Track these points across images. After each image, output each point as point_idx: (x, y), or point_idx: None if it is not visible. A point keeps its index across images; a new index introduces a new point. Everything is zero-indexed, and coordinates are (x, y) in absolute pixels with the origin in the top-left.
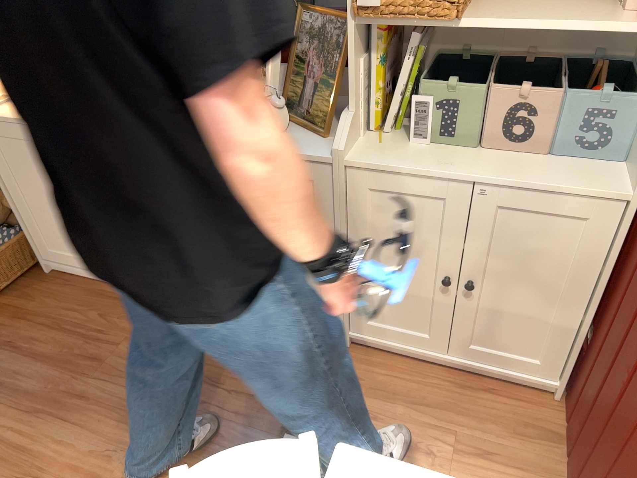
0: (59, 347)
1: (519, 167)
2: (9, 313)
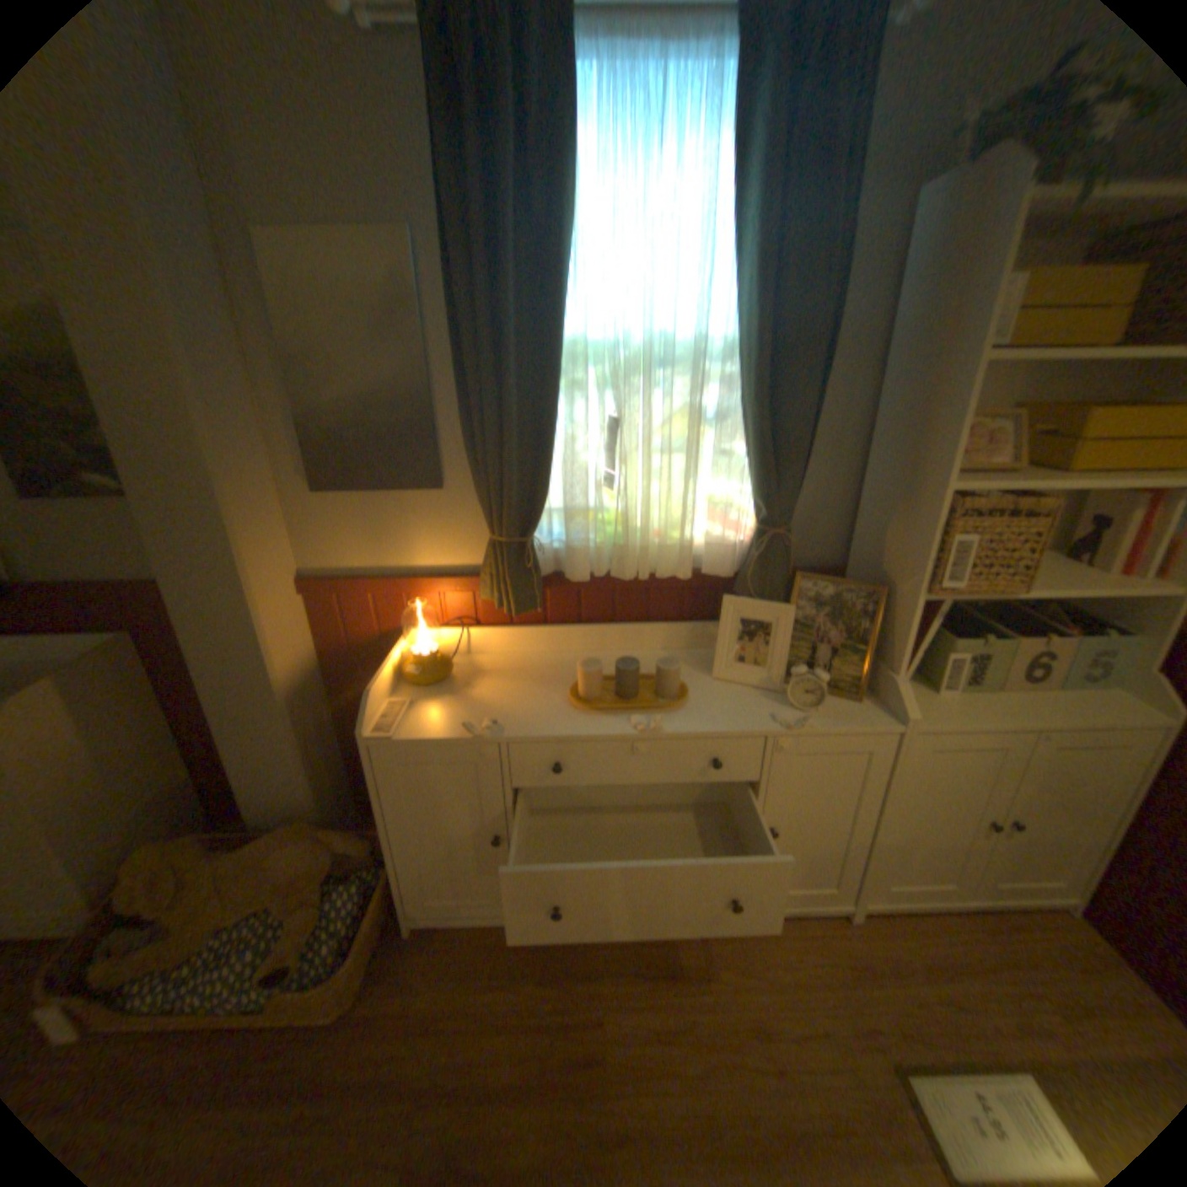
0: (514, 1073)
1: (1060, 705)
2: (381, 1039)
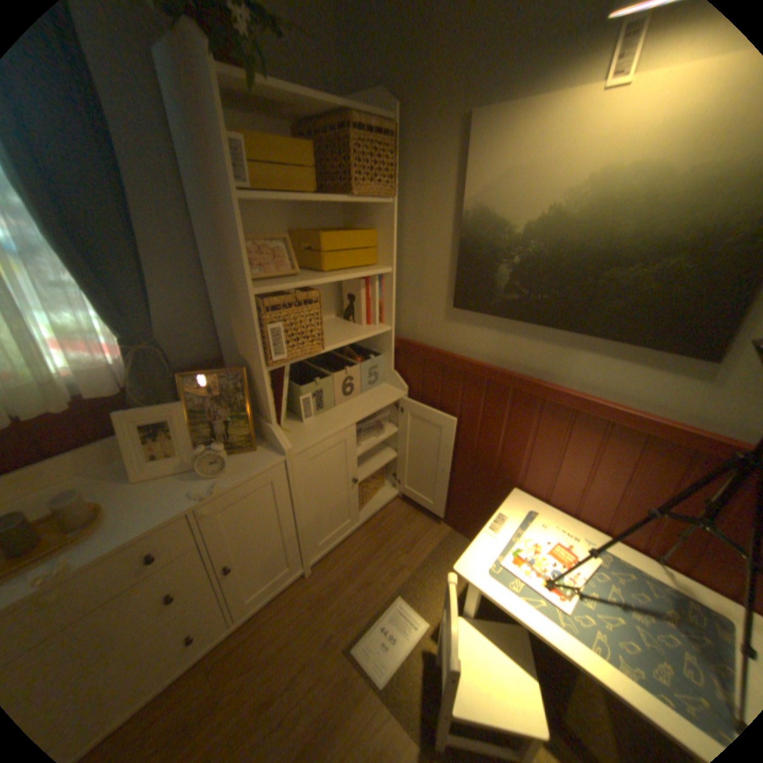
0: None
1: (361, 403)
2: None
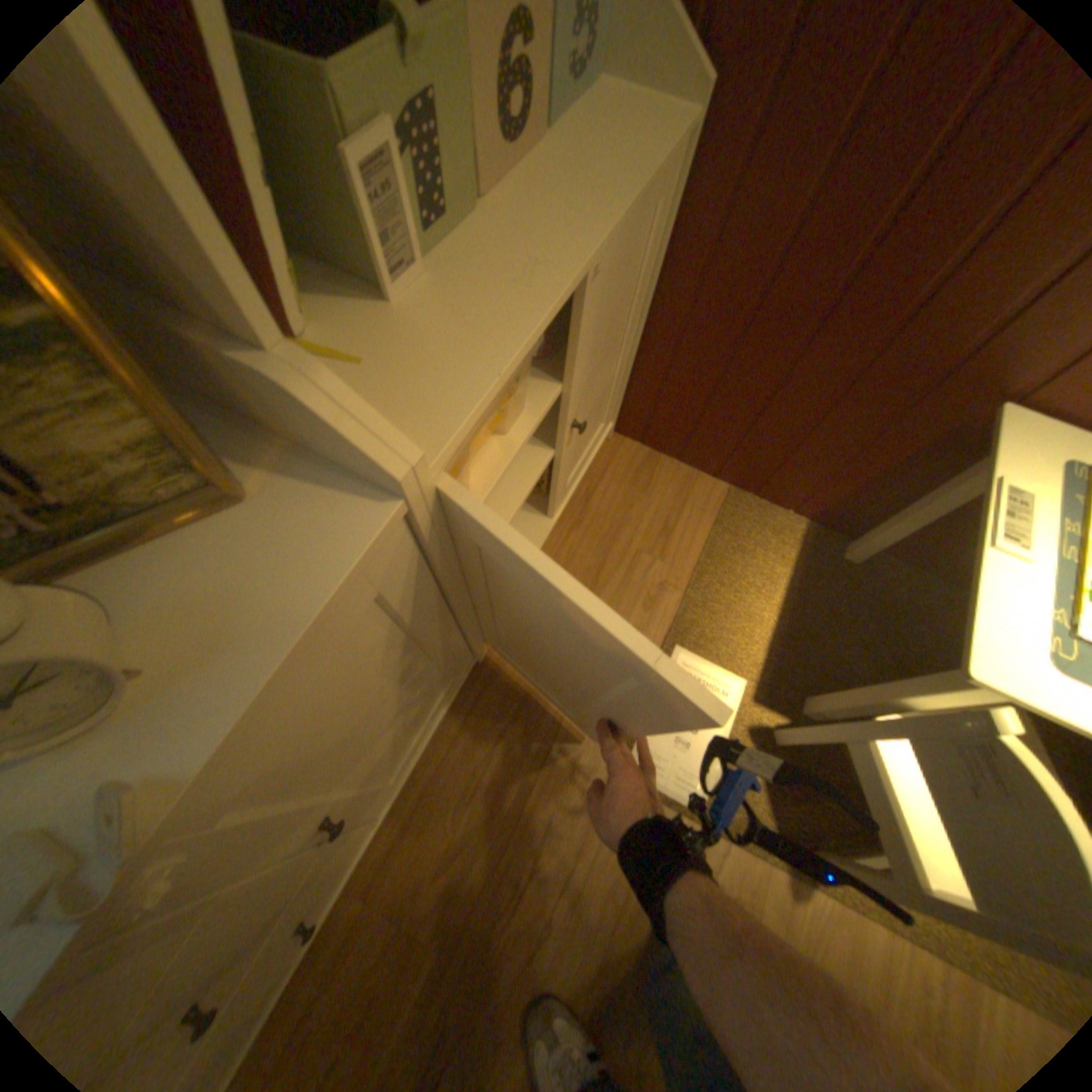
0: None
1: (575, 169)
2: None
